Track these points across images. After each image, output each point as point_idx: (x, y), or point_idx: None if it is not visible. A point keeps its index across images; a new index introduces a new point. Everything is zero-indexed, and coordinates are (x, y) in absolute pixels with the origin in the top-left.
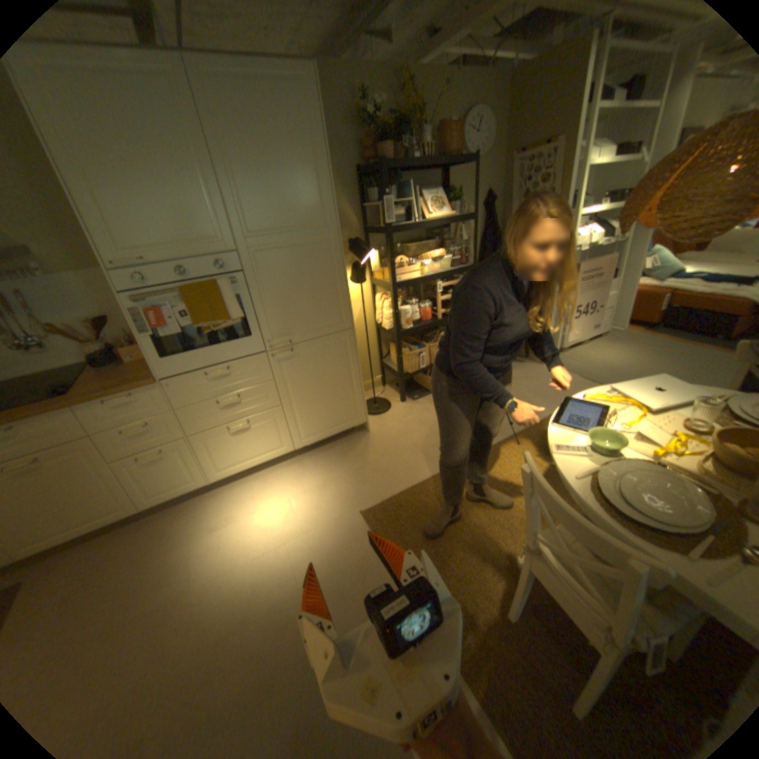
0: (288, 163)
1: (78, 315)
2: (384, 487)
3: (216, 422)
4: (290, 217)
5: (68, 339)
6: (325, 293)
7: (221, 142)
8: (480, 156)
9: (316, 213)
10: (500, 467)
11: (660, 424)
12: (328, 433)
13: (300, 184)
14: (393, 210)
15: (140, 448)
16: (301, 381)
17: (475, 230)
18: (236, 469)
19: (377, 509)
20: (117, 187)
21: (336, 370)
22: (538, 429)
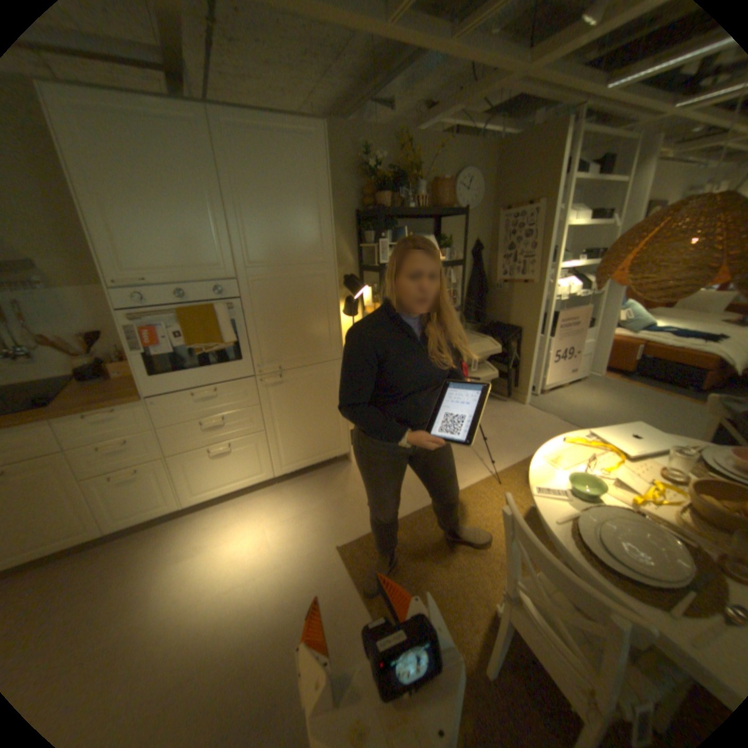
0: (293, 204)
1: (71, 329)
2: (362, 522)
3: (196, 445)
4: (290, 251)
5: (57, 351)
6: (317, 323)
7: (232, 181)
8: (469, 210)
9: (315, 250)
10: (480, 507)
11: (637, 471)
12: (309, 462)
13: (302, 223)
14: (387, 251)
15: (114, 466)
16: (287, 407)
17: (462, 274)
18: (211, 495)
19: (353, 545)
20: (128, 213)
21: (322, 399)
22: (520, 469)
